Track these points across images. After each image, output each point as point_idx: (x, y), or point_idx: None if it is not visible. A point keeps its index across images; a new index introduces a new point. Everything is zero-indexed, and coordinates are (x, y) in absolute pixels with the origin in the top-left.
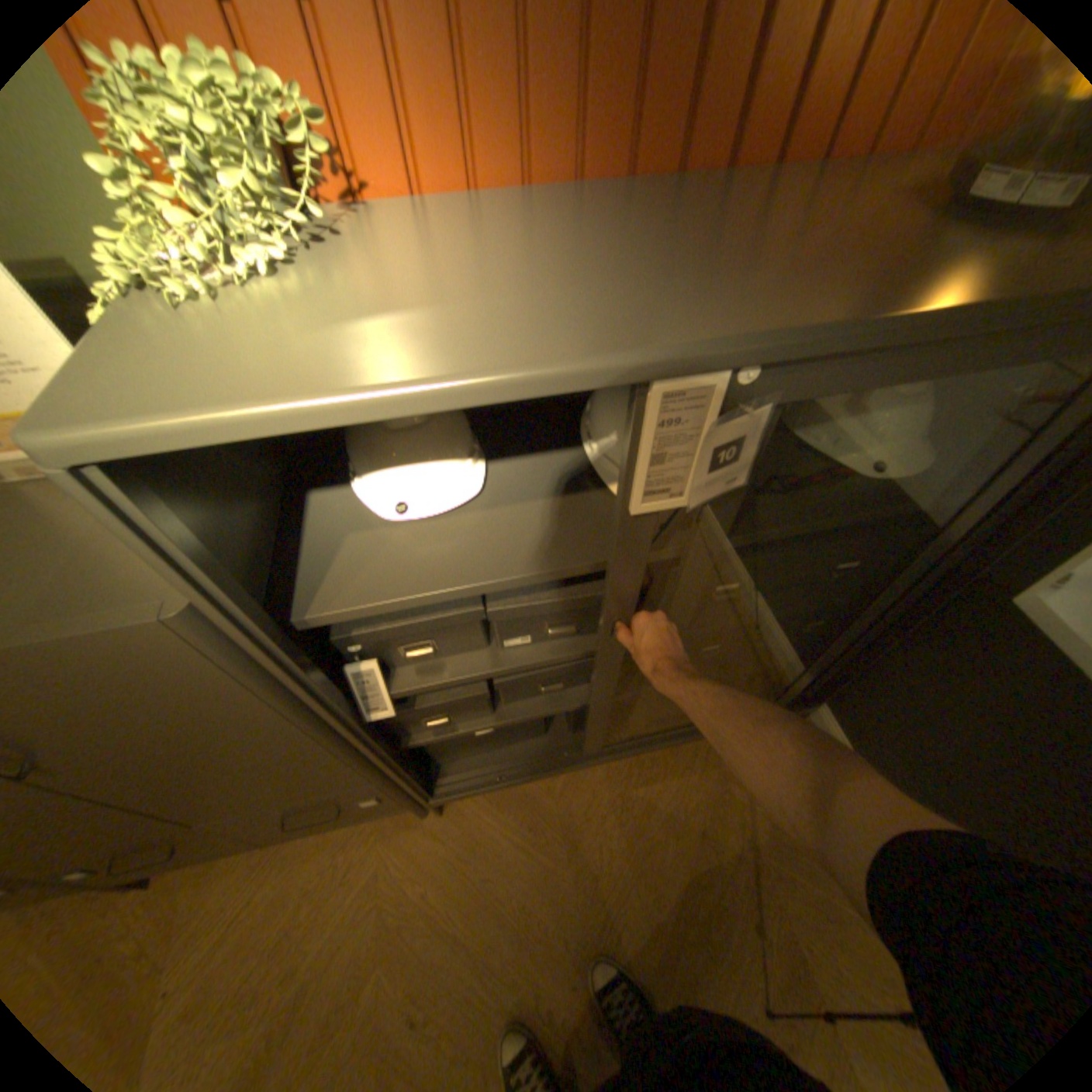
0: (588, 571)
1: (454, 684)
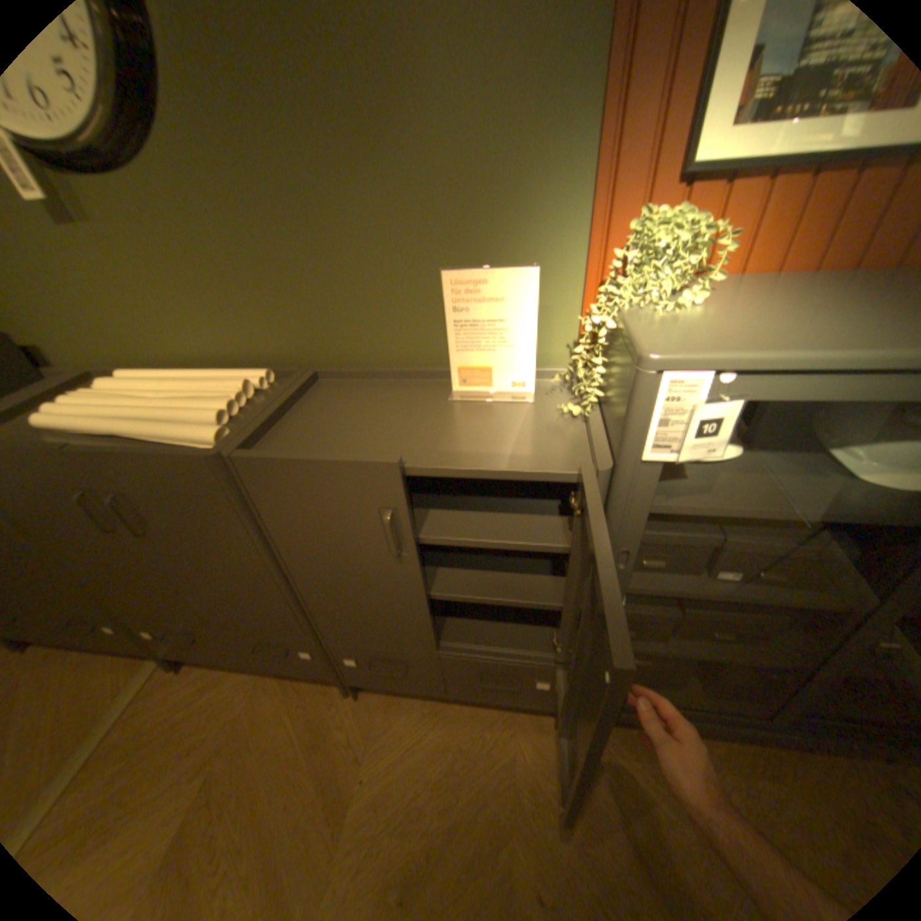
0: (842, 518)
1: (673, 594)
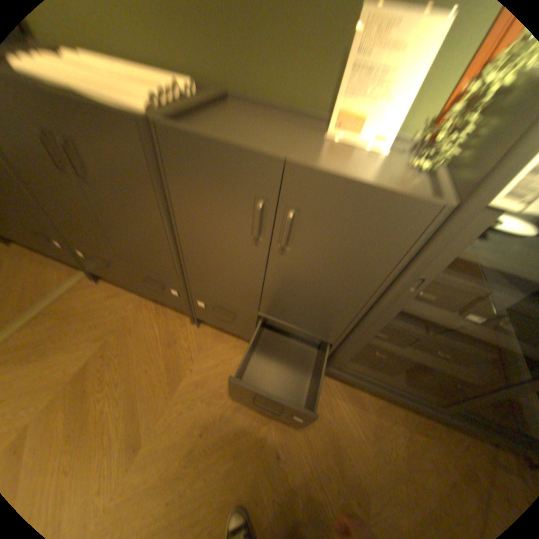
0: None
1: (432, 318)
